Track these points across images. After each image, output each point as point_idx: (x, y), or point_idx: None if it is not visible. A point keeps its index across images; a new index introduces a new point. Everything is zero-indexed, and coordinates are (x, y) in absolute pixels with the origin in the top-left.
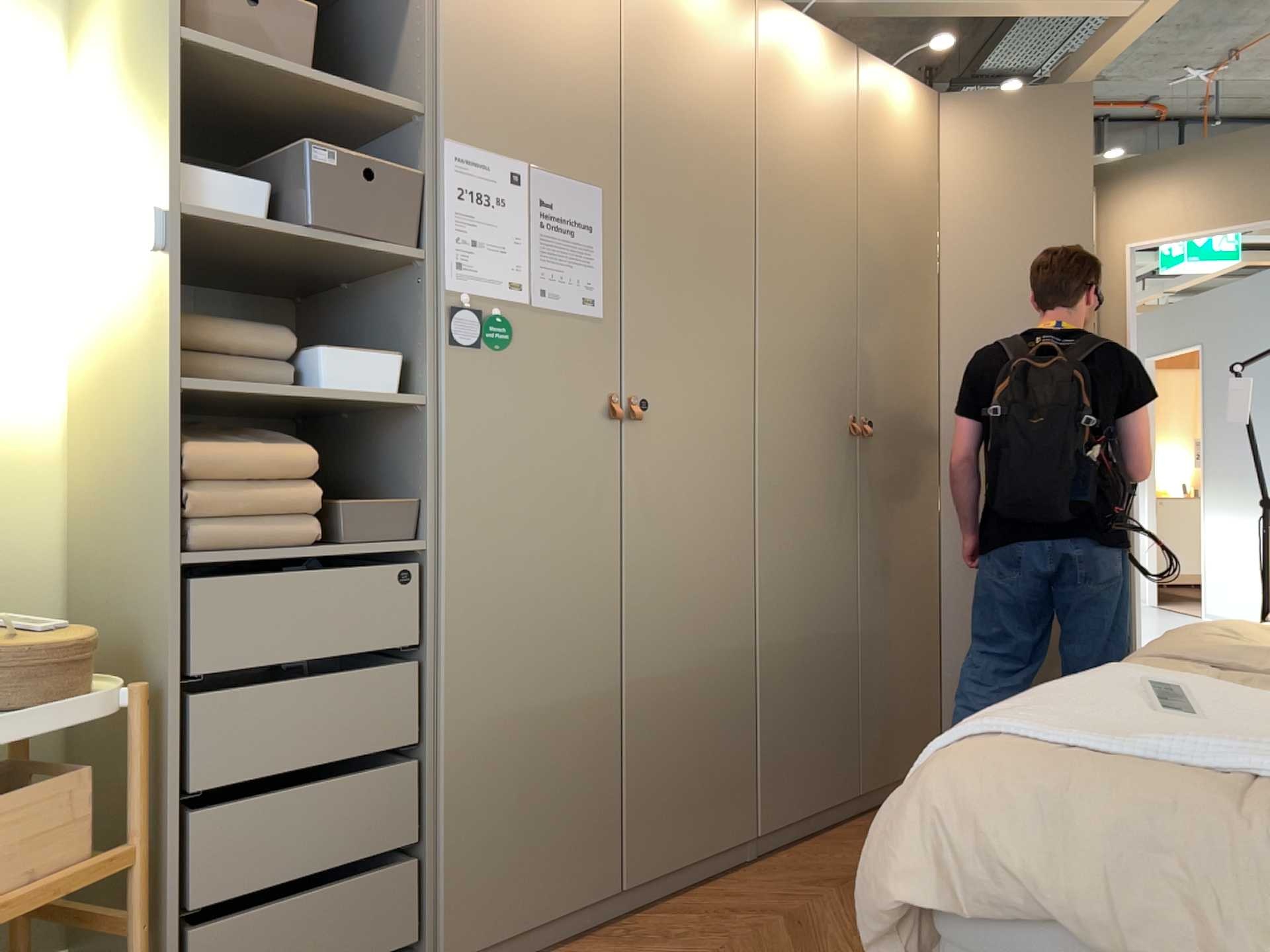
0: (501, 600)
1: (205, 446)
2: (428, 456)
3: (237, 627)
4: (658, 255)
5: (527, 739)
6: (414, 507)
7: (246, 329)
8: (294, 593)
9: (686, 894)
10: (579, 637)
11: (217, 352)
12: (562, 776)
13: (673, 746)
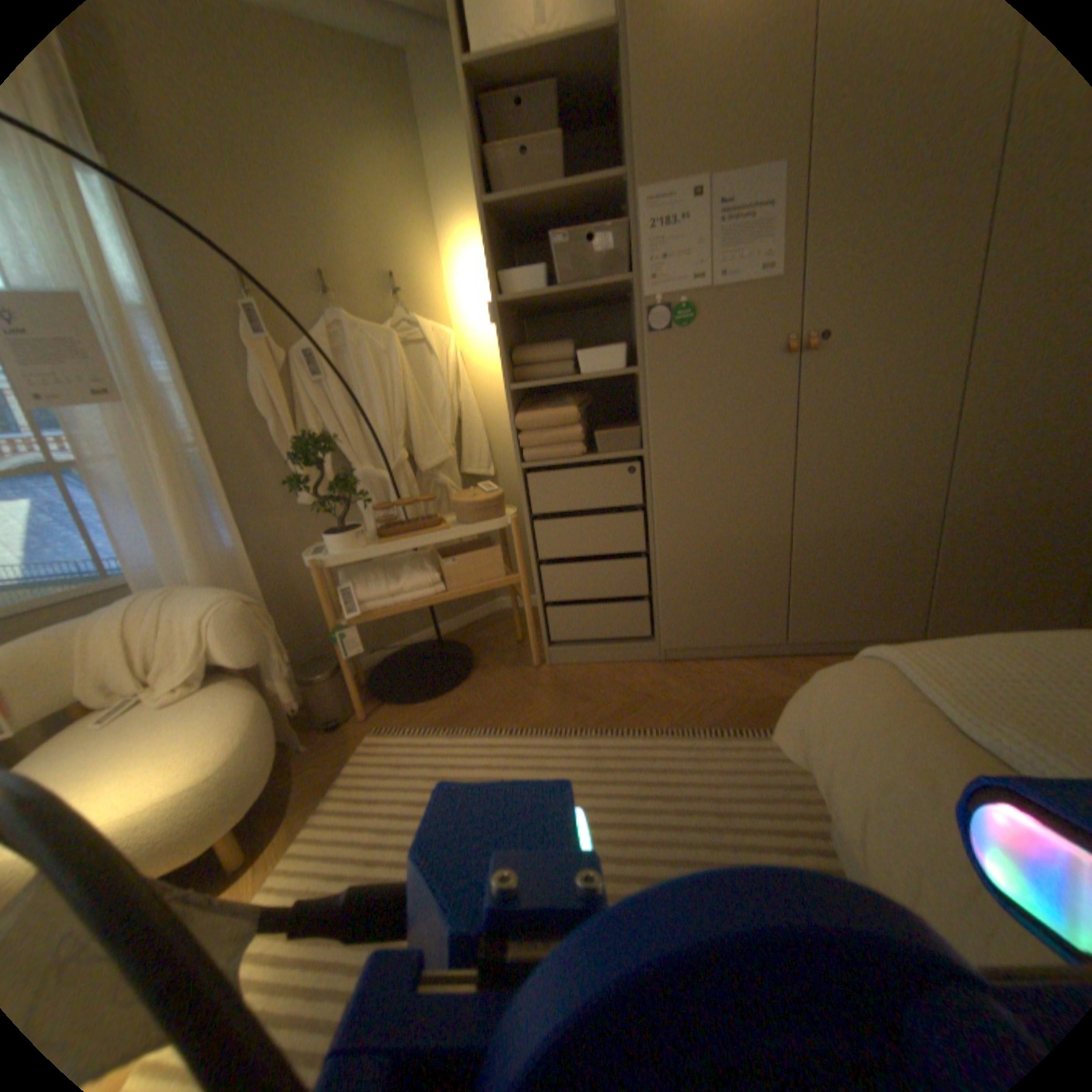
0: (691, 480)
1: (525, 412)
2: (641, 401)
3: (548, 493)
4: (849, 198)
5: (711, 555)
6: (636, 431)
7: (547, 346)
8: (573, 478)
9: (841, 656)
10: (753, 501)
11: (536, 361)
12: (738, 577)
13: (836, 571)
